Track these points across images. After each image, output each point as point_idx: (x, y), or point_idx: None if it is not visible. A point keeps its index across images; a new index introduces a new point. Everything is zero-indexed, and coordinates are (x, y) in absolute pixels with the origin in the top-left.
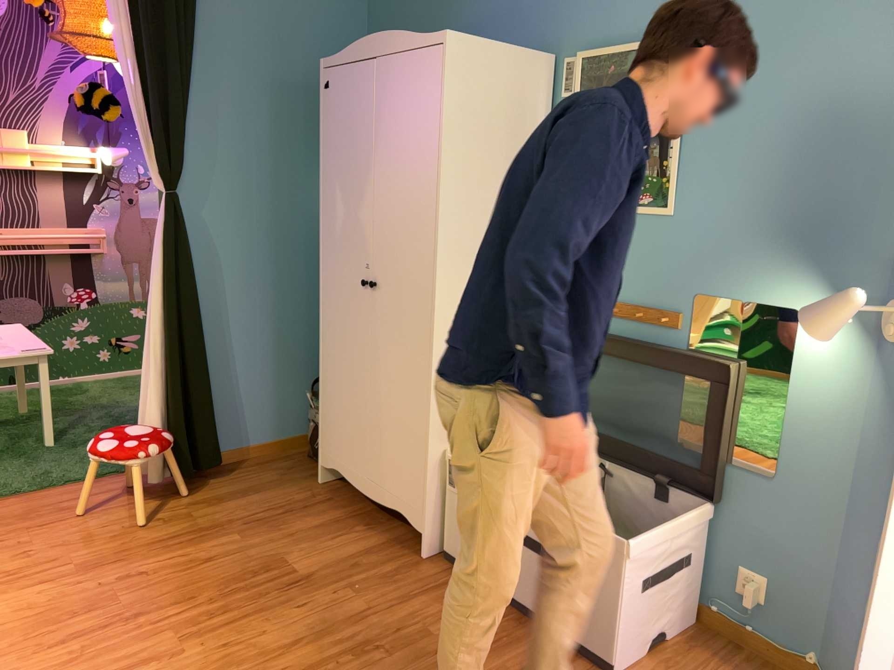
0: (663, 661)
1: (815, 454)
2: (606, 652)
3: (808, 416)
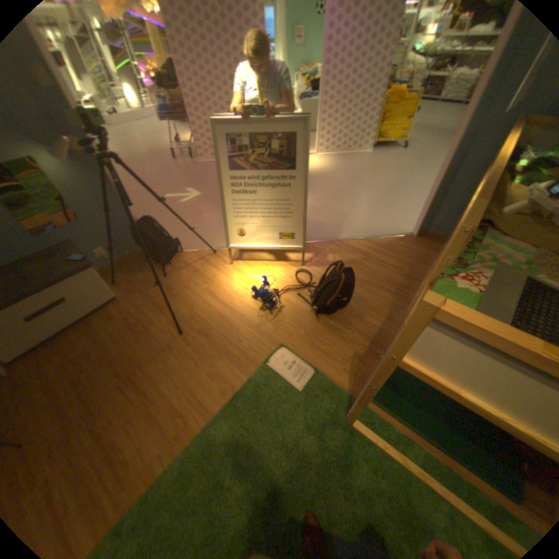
0: (114, 287)
1: (83, 202)
2: (110, 297)
3: (71, 192)
